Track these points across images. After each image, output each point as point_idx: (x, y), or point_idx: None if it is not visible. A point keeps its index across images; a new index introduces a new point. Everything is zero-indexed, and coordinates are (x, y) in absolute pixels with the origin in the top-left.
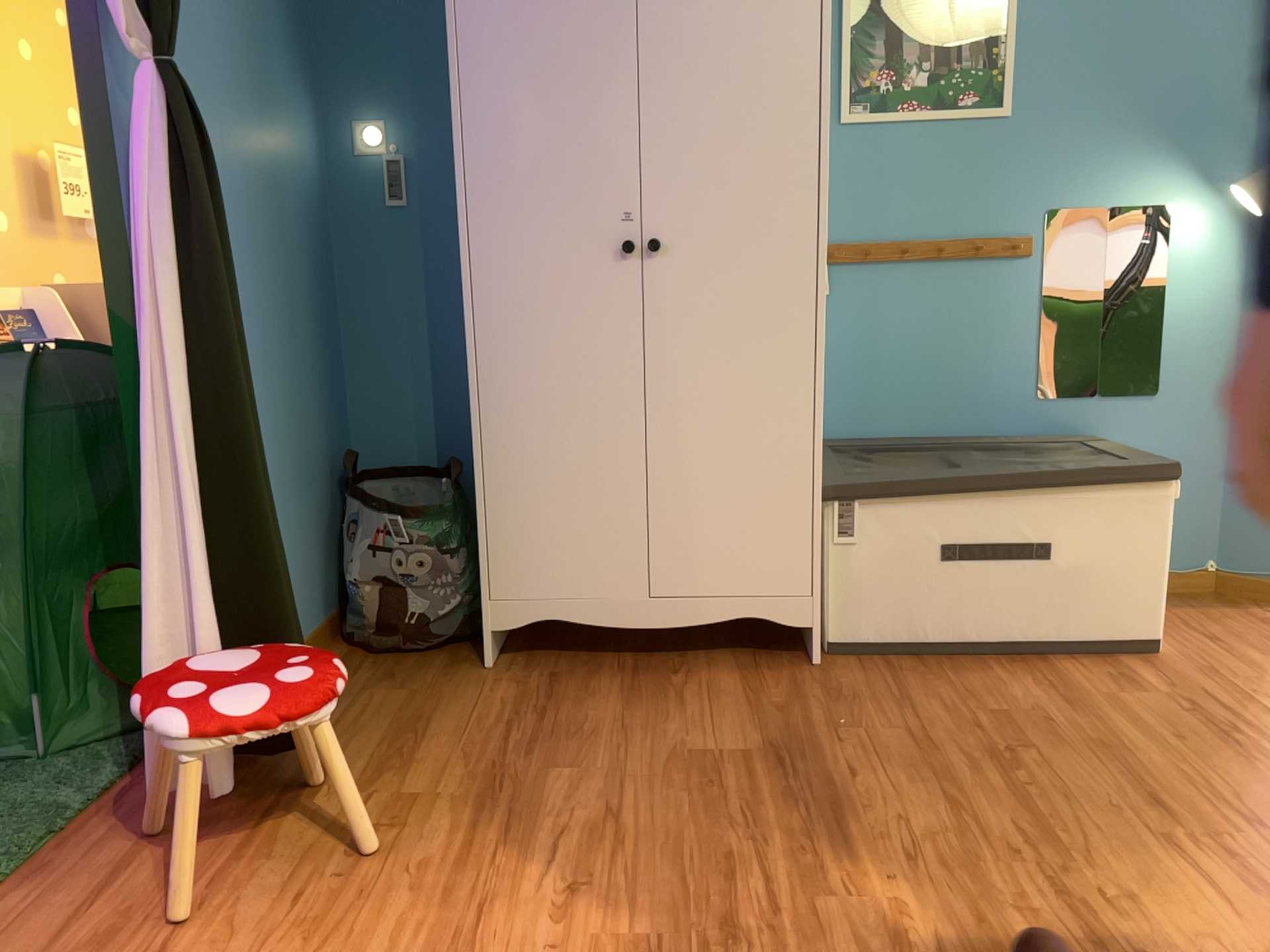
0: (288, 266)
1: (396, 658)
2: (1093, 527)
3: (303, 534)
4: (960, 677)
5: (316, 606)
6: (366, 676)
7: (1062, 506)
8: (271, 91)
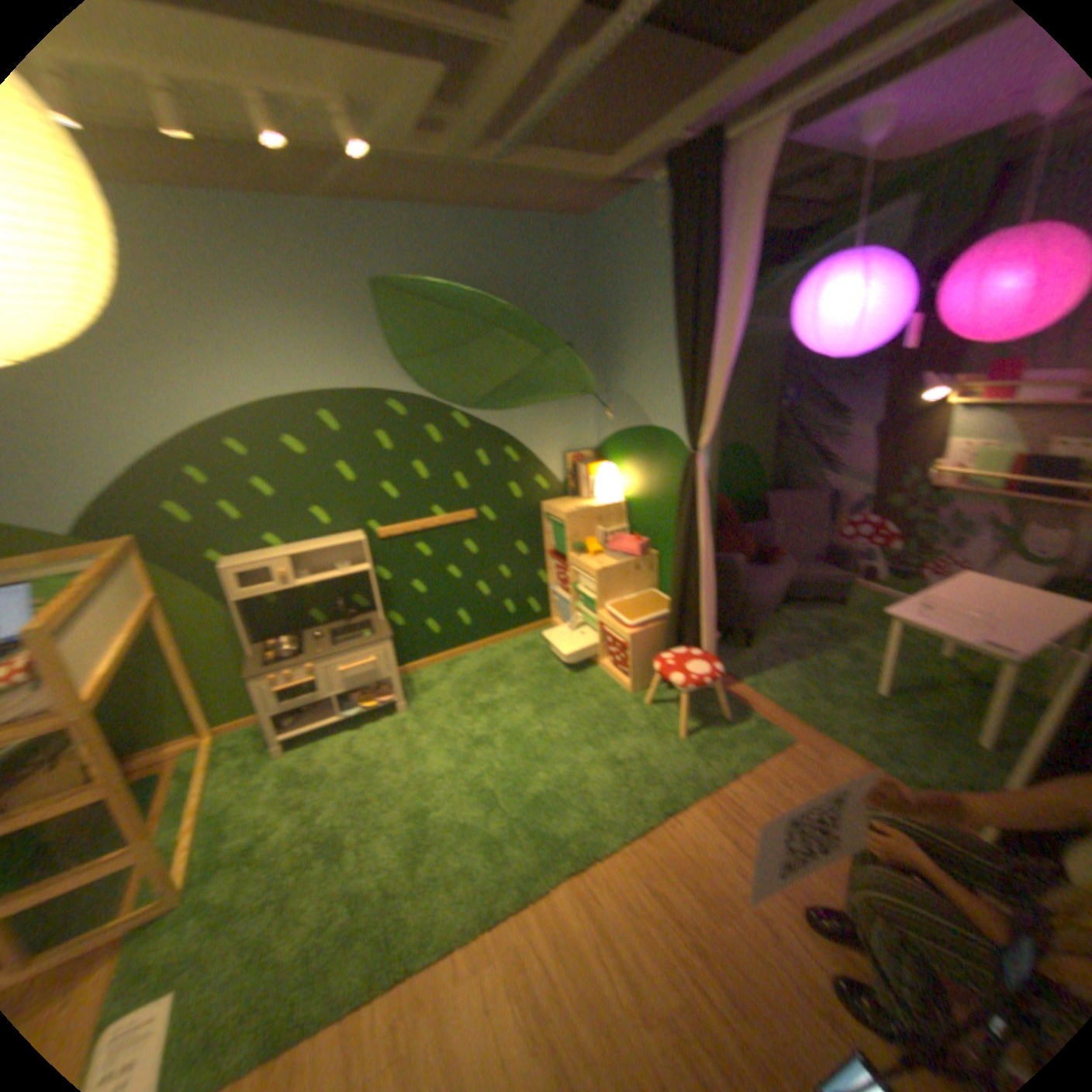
0: None
1: None
2: None
3: None
4: None
5: None
6: None
7: None
8: None
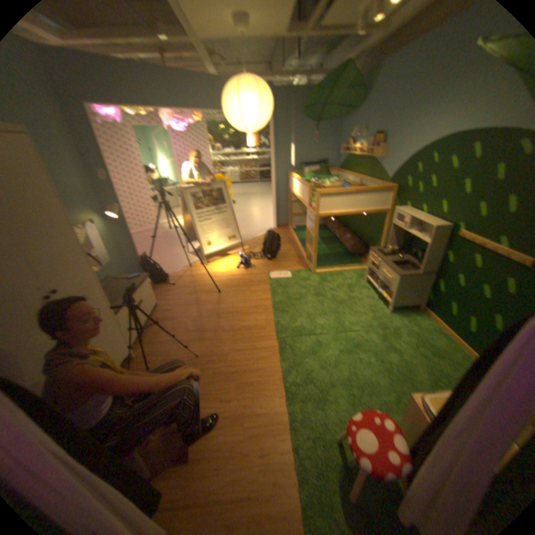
0: None
1: None
2: (145, 291)
3: None
4: (153, 333)
5: None
6: None
7: (141, 291)
8: None
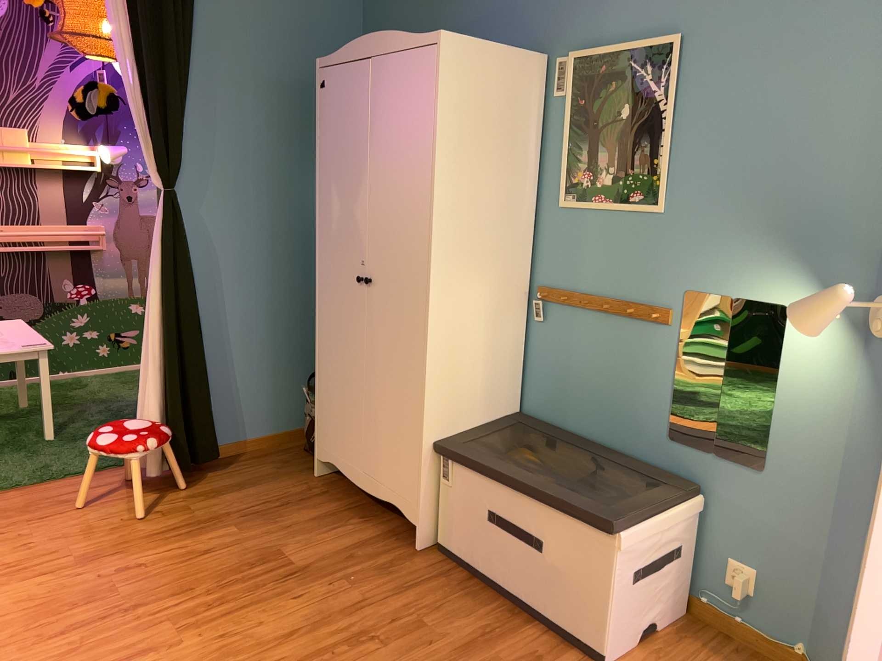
0: (300, 258)
1: (301, 456)
2: (566, 543)
3: (288, 384)
4: (461, 598)
5: (294, 419)
6: (278, 458)
7: (549, 518)
8: (300, 176)
